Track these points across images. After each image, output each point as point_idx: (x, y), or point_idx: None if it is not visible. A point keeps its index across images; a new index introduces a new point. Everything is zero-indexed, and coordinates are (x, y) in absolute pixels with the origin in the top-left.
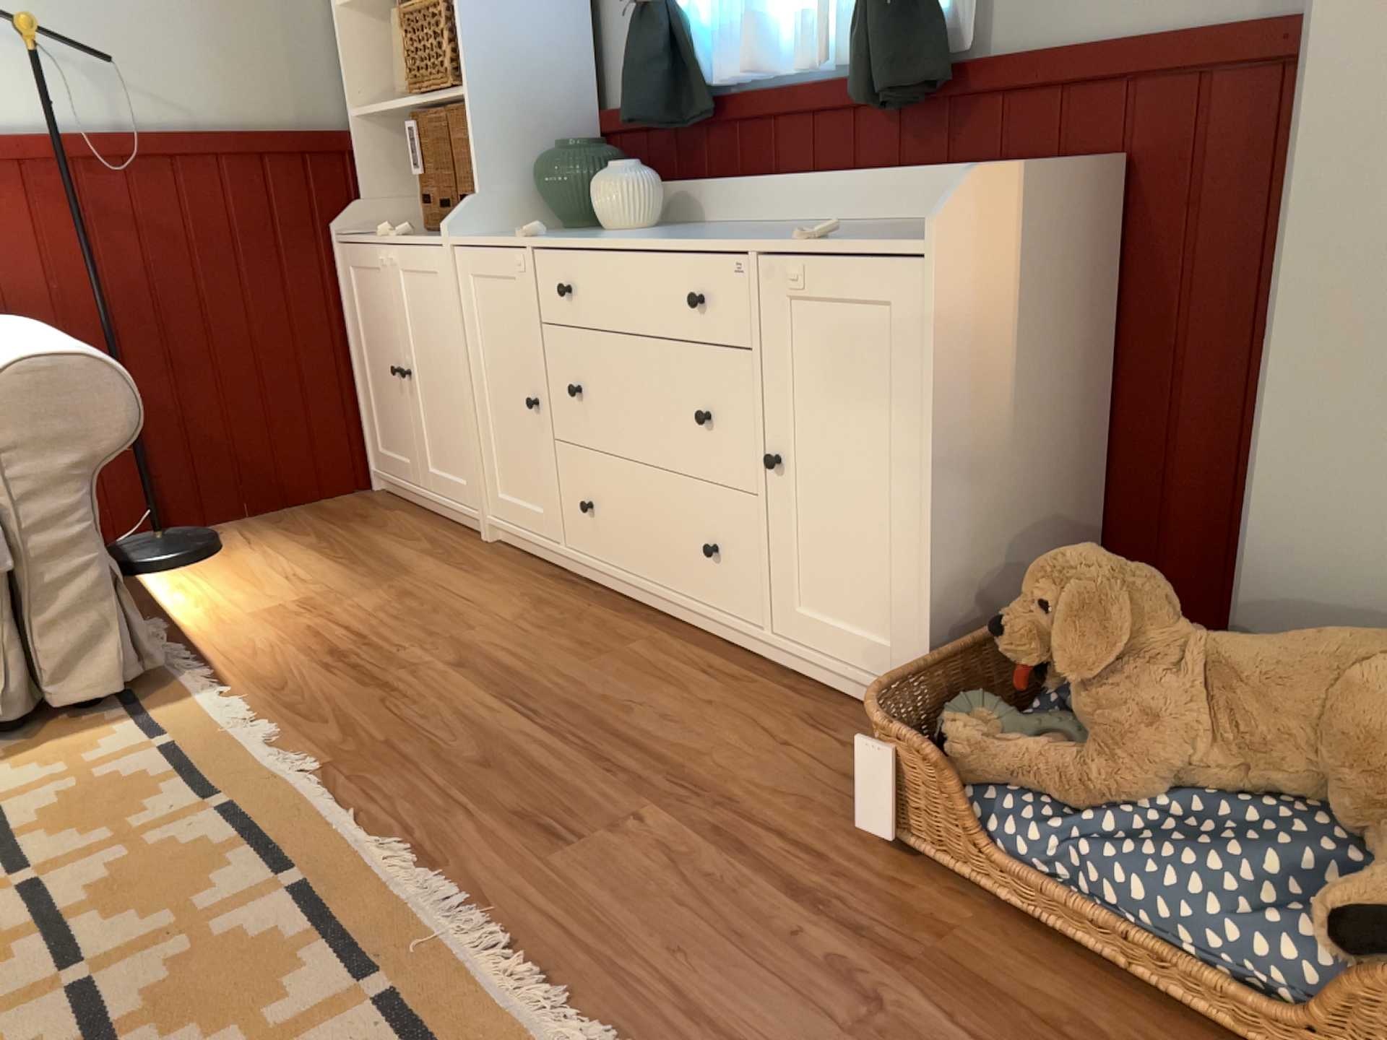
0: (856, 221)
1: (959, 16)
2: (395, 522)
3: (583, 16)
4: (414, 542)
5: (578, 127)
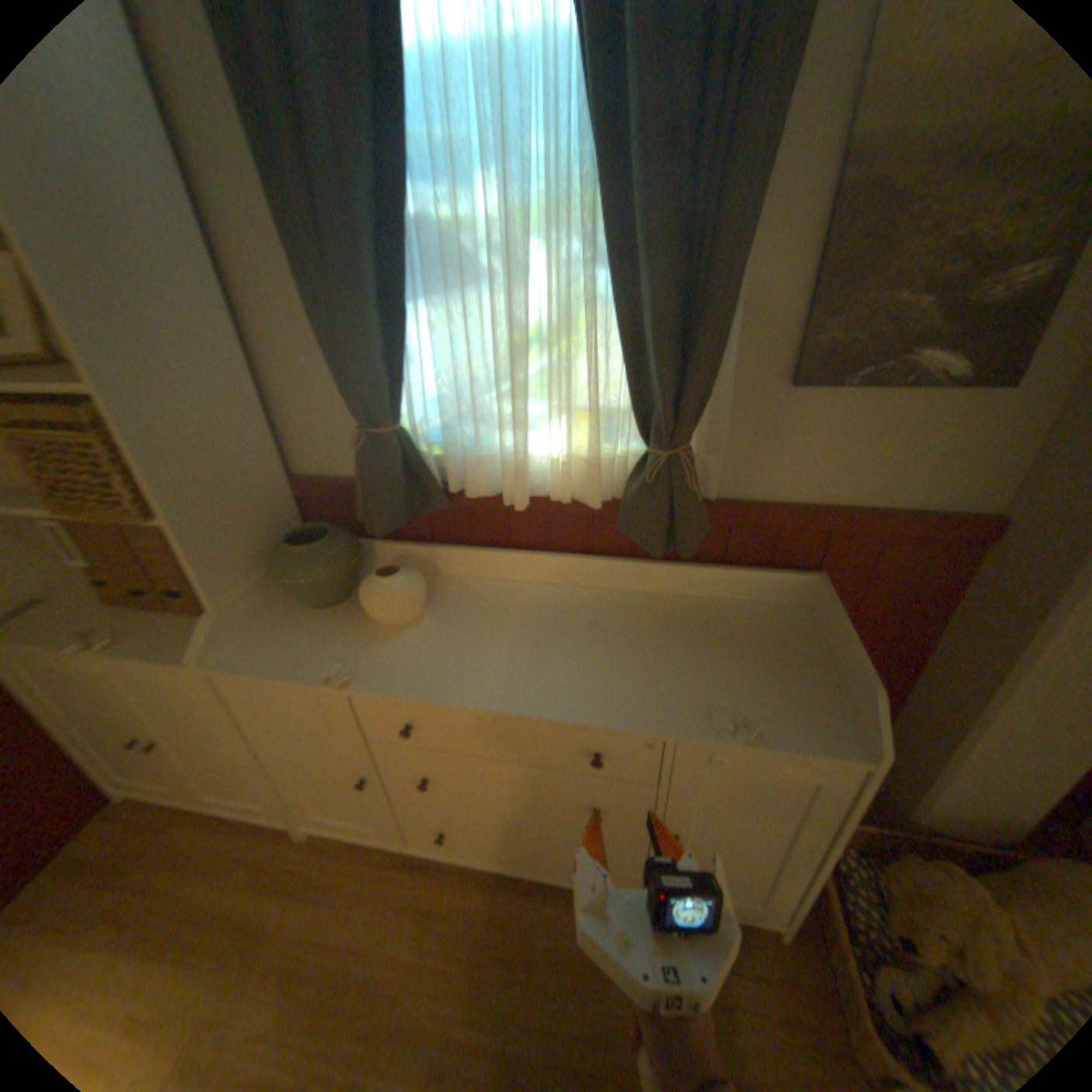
0: (608, 588)
1: (707, 471)
2: (184, 846)
3: (257, 396)
4: (230, 873)
5: (279, 495)
